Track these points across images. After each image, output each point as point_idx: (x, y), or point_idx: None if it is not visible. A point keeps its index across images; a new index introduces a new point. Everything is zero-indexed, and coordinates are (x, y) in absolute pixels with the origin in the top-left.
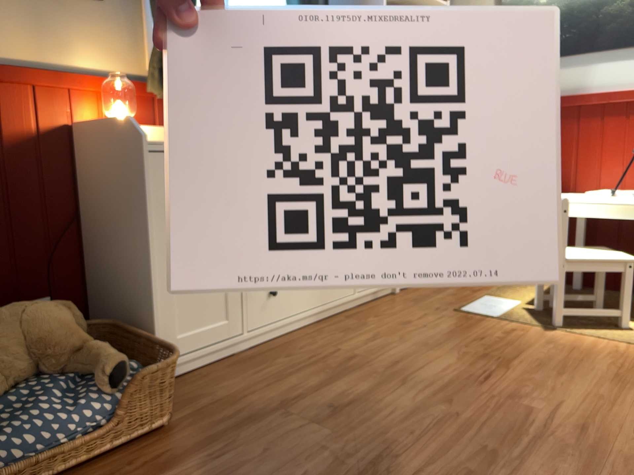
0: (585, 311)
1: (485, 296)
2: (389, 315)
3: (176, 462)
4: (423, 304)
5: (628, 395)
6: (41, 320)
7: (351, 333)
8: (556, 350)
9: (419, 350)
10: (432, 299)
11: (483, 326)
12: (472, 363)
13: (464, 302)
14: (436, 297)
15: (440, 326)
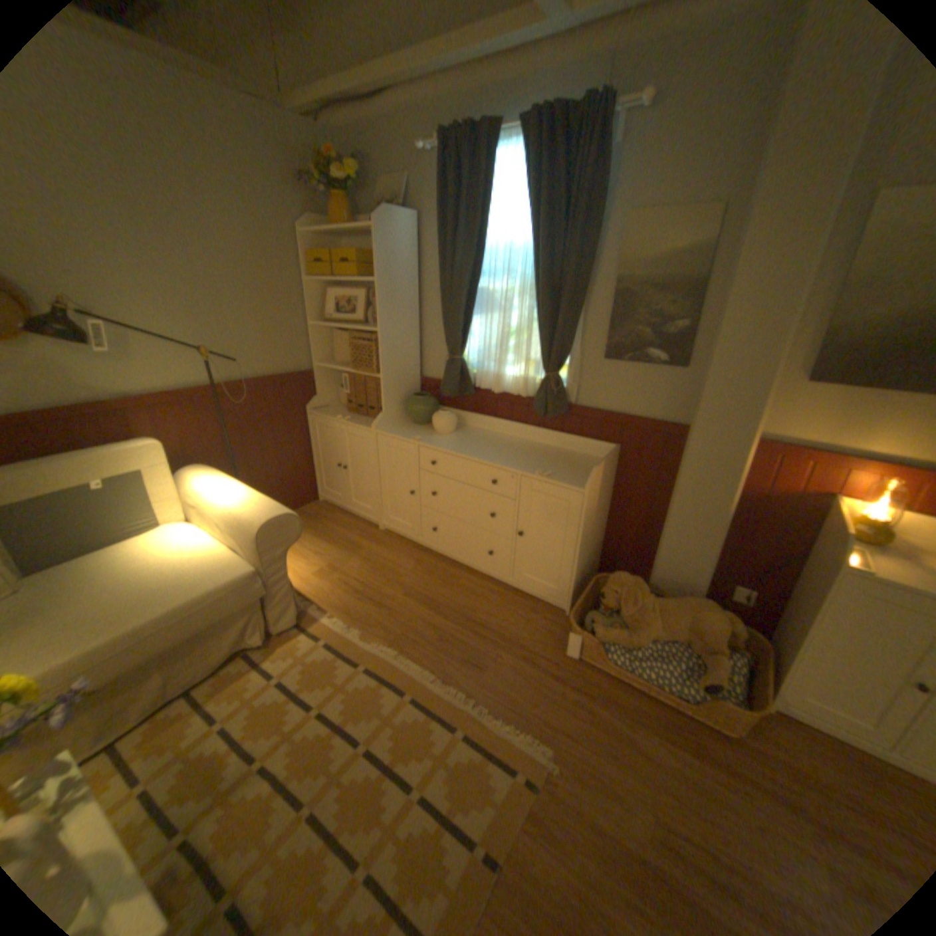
0: None
1: None
2: None
3: (710, 764)
4: None
5: None
6: (706, 624)
7: None
8: None
9: None
10: None
11: None
12: None
13: None
14: None
15: None
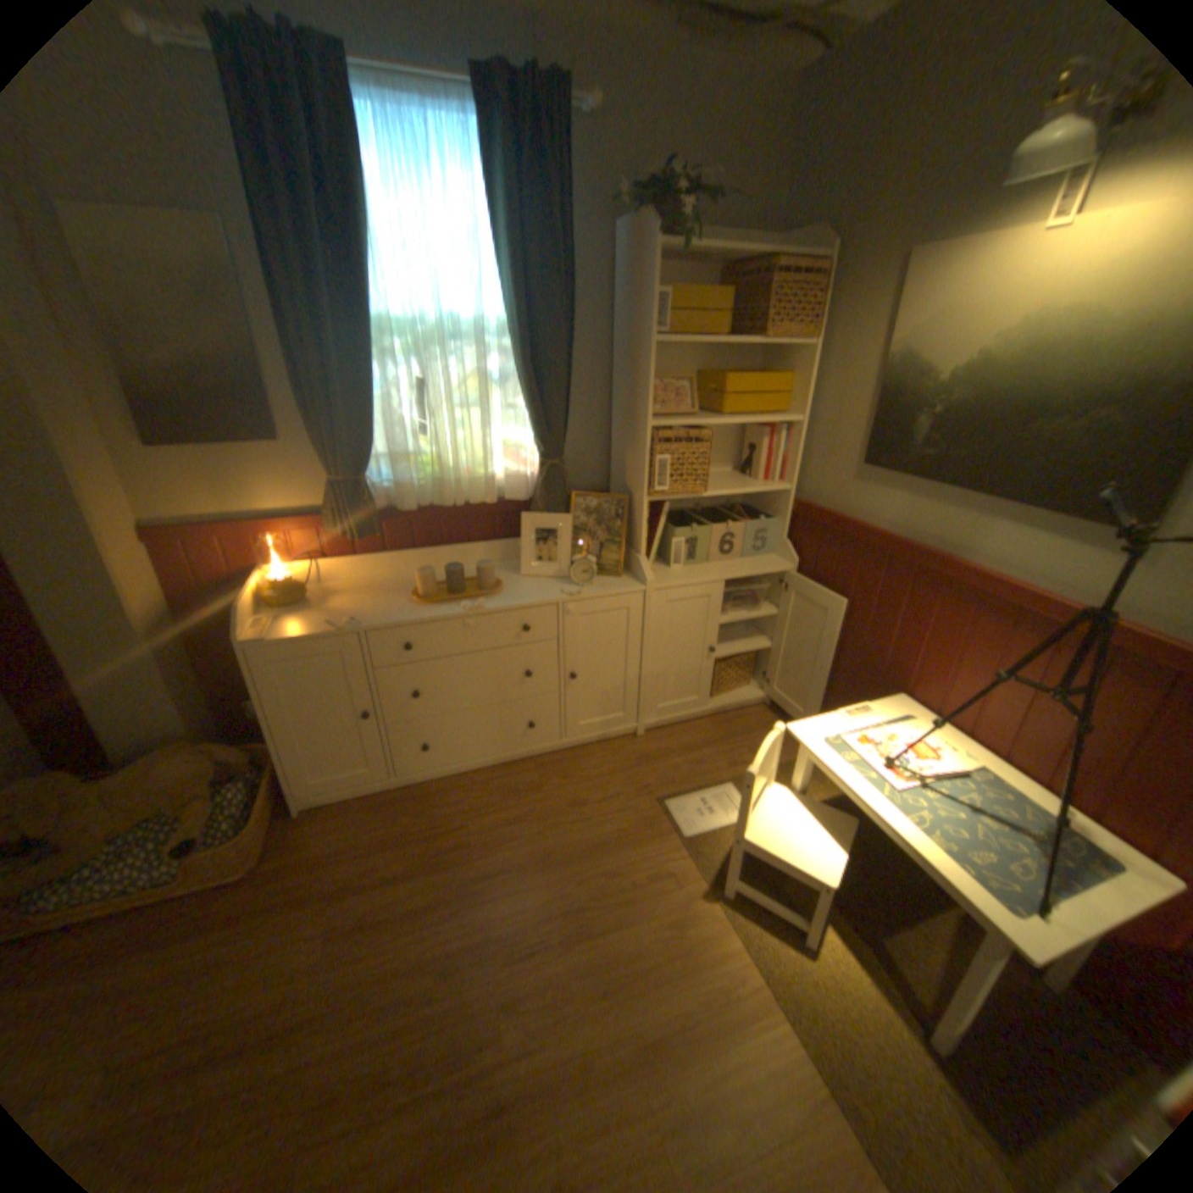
0: (763, 905)
1: (730, 786)
2: (580, 780)
3: (209, 930)
4: (641, 772)
5: (621, 1089)
6: (167, 776)
7: (508, 801)
8: (663, 947)
9: (528, 866)
10: (662, 766)
11: (647, 853)
12: (546, 921)
13: (690, 787)
14: (672, 763)
15: (604, 828)
